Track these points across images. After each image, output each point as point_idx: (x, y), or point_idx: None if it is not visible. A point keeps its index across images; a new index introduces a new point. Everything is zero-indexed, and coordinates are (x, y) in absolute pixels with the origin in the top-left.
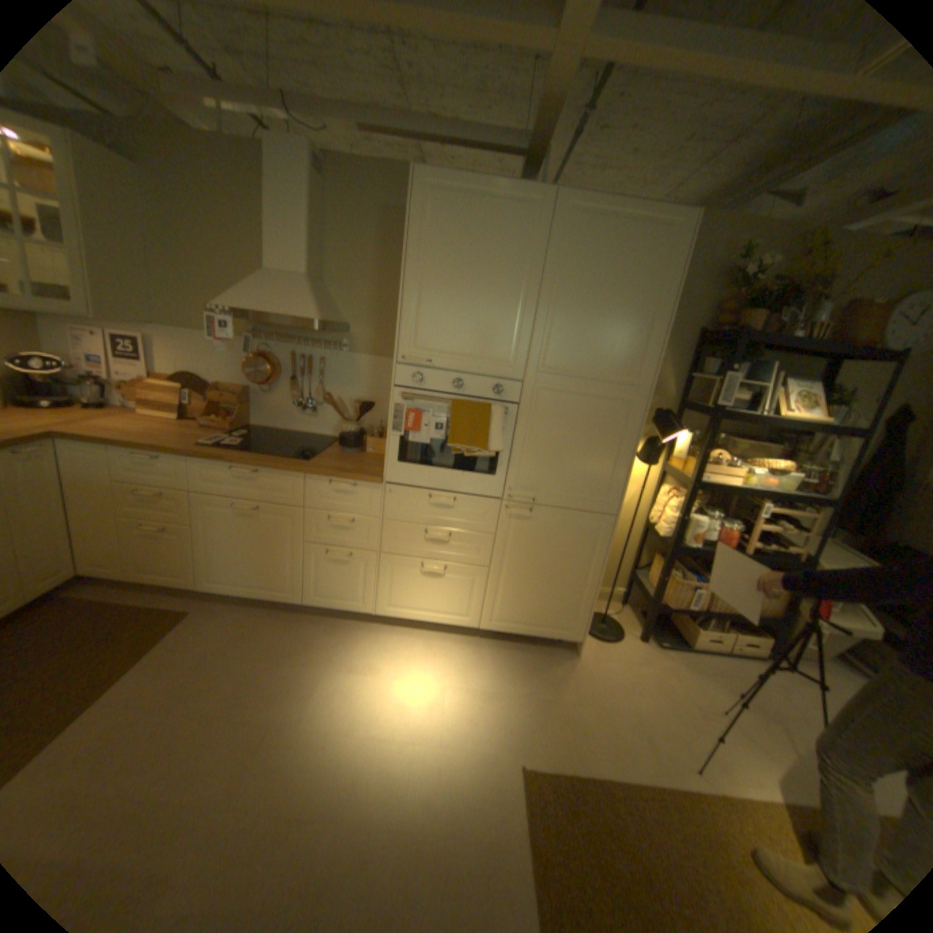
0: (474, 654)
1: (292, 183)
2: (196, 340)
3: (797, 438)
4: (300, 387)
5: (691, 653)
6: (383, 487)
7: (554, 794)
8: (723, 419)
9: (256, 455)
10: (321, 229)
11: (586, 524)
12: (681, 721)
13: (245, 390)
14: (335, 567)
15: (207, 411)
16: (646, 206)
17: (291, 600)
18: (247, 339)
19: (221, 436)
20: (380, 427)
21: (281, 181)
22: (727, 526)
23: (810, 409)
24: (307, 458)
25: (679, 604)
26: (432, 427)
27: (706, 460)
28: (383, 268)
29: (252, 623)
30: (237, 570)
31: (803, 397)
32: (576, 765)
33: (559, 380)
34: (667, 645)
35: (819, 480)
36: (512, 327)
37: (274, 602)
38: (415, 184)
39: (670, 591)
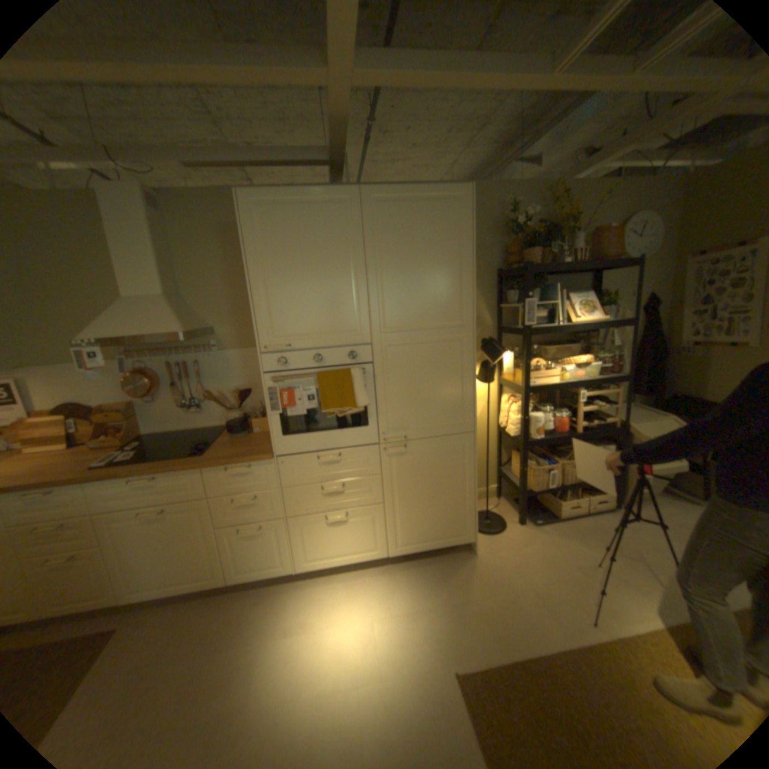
0: (390, 581)
1: (132, 220)
2: (71, 372)
3: (587, 335)
4: (180, 390)
5: (560, 522)
6: (275, 461)
7: (487, 690)
8: (532, 335)
9: (151, 463)
10: (168, 253)
11: (452, 445)
12: (568, 584)
13: (129, 405)
14: (249, 543)
15: (95, 434)
16: (431, 189)
17: (215, 585)
18: (120, 360)
19: (113, 454)
20: (261, 407)
21: (121, 220)
22: (557, 415)
23: (591, 312)
24: (200, 453)
25: (540, 487)
26: (305, 399)
27: (529, 369)
28: (232, 274)
29: (182, 618)
30: (156, 573)
31: (583, 304)
32: (498, 655)
33: (401, 336)
34: (540, 521)
35: (611, 363)
36: (351, 303)
37: (199, 591)
38: (241, 203)
39: (530, 478)
